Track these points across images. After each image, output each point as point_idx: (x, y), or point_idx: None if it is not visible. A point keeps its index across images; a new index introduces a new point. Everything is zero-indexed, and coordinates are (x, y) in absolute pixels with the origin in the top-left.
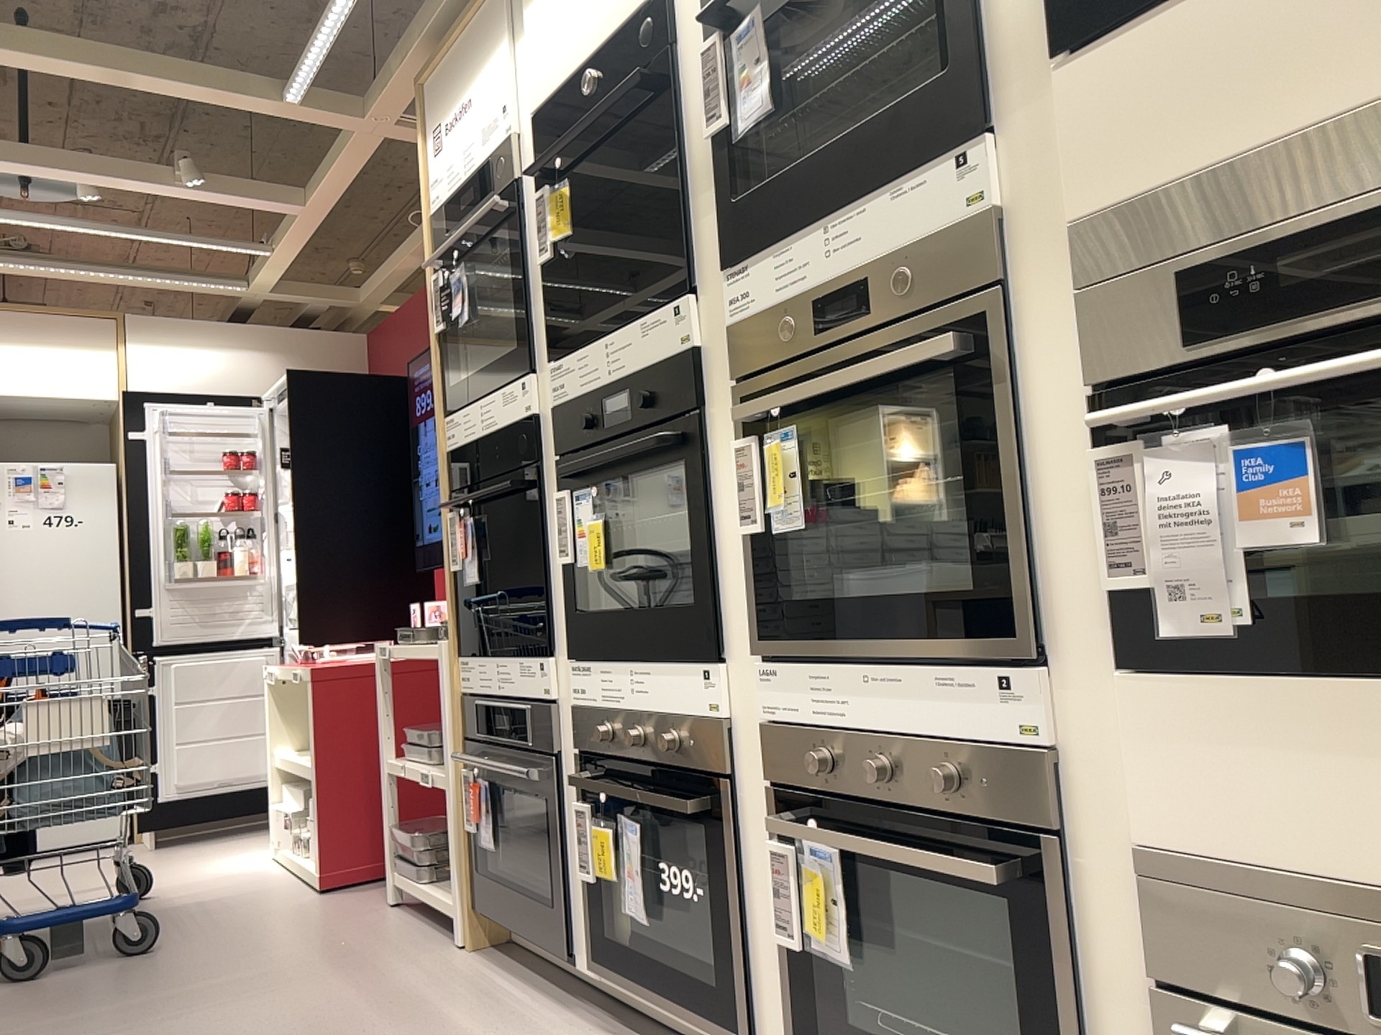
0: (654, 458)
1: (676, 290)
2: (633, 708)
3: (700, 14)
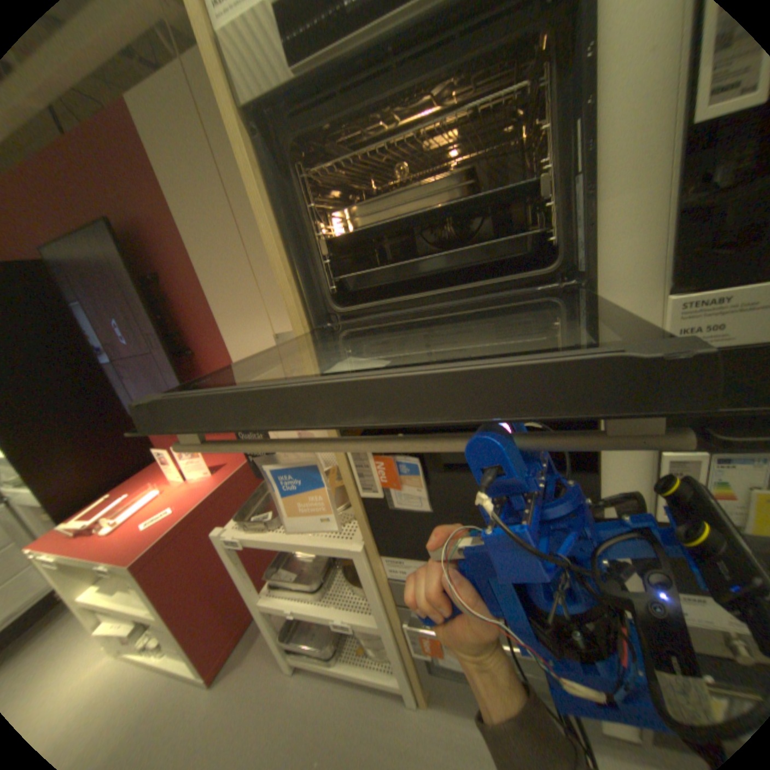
0: None
1: None
2: None
3: None
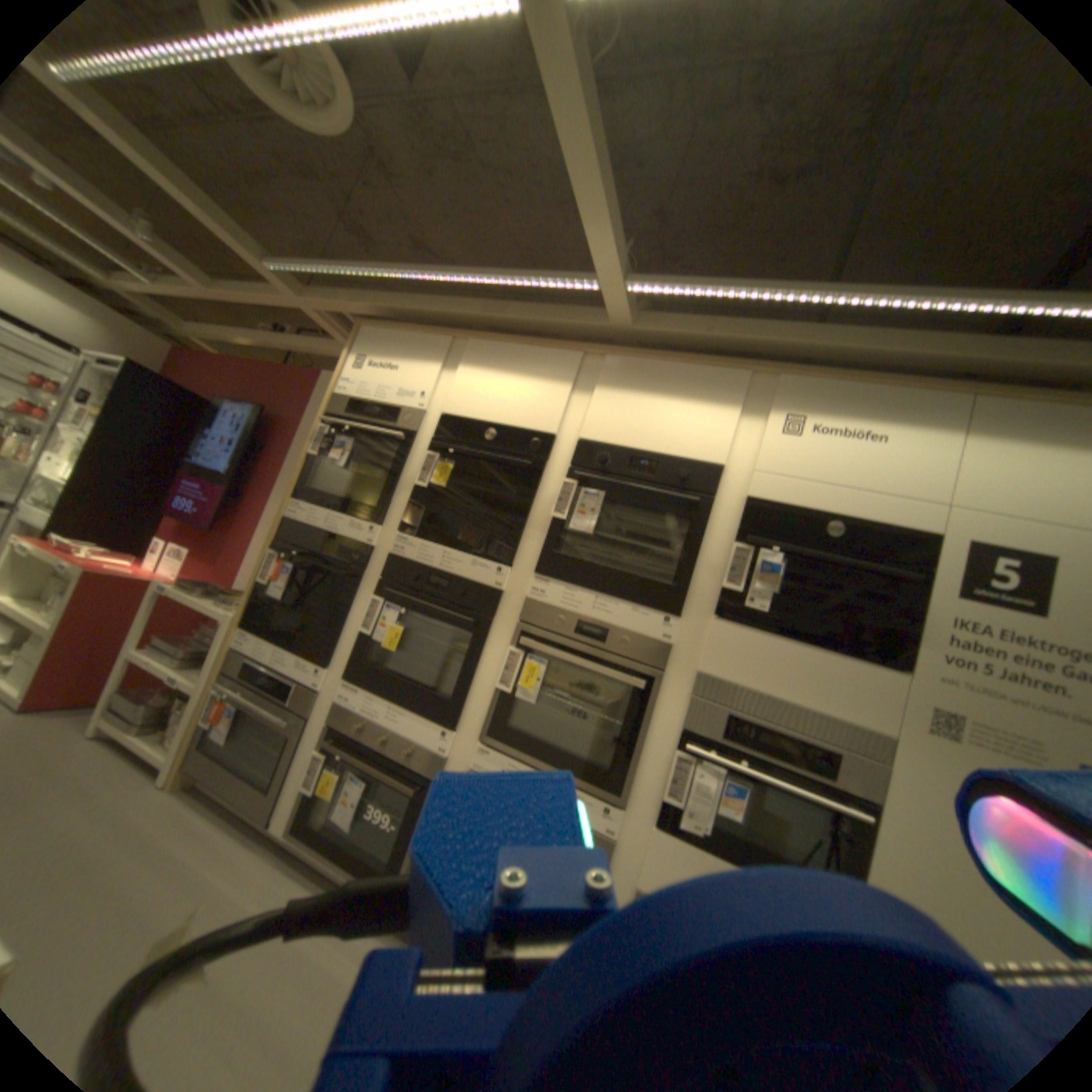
0: (454, 623)
1: (501, 561)
2: (384, 726)
3: (577, 473)
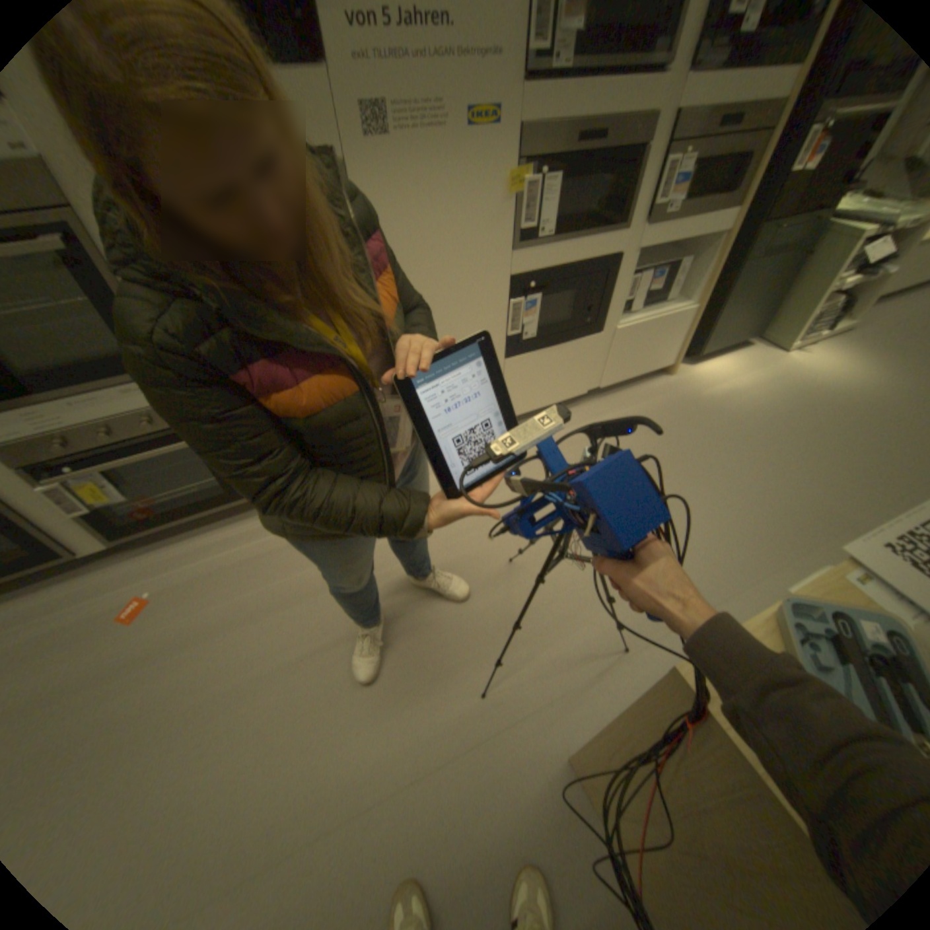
0: None
1: None
2: None
3: None
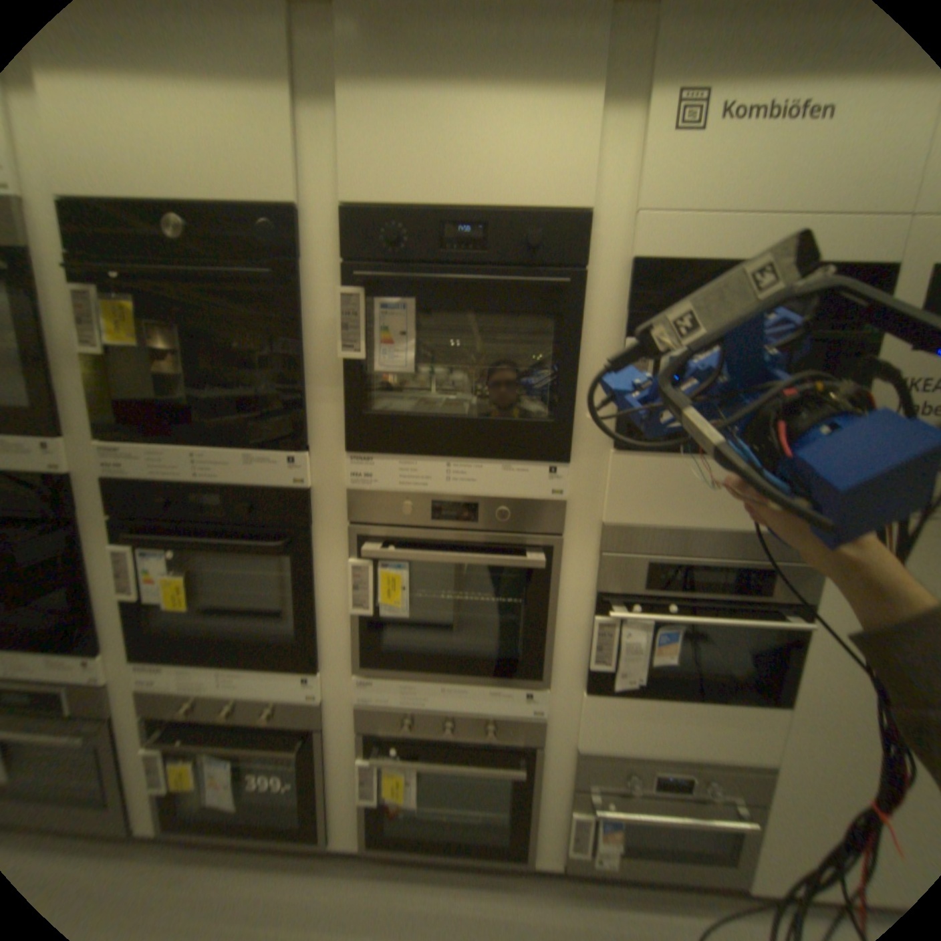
0: (255, 553)
1: (289, 446)
2: (218, 699)
3: (359, 274)
